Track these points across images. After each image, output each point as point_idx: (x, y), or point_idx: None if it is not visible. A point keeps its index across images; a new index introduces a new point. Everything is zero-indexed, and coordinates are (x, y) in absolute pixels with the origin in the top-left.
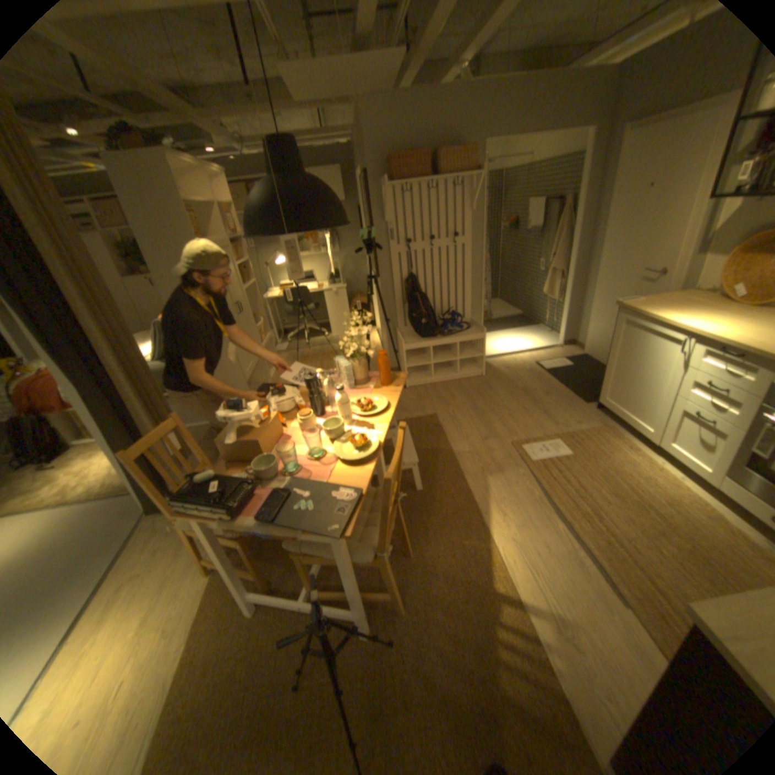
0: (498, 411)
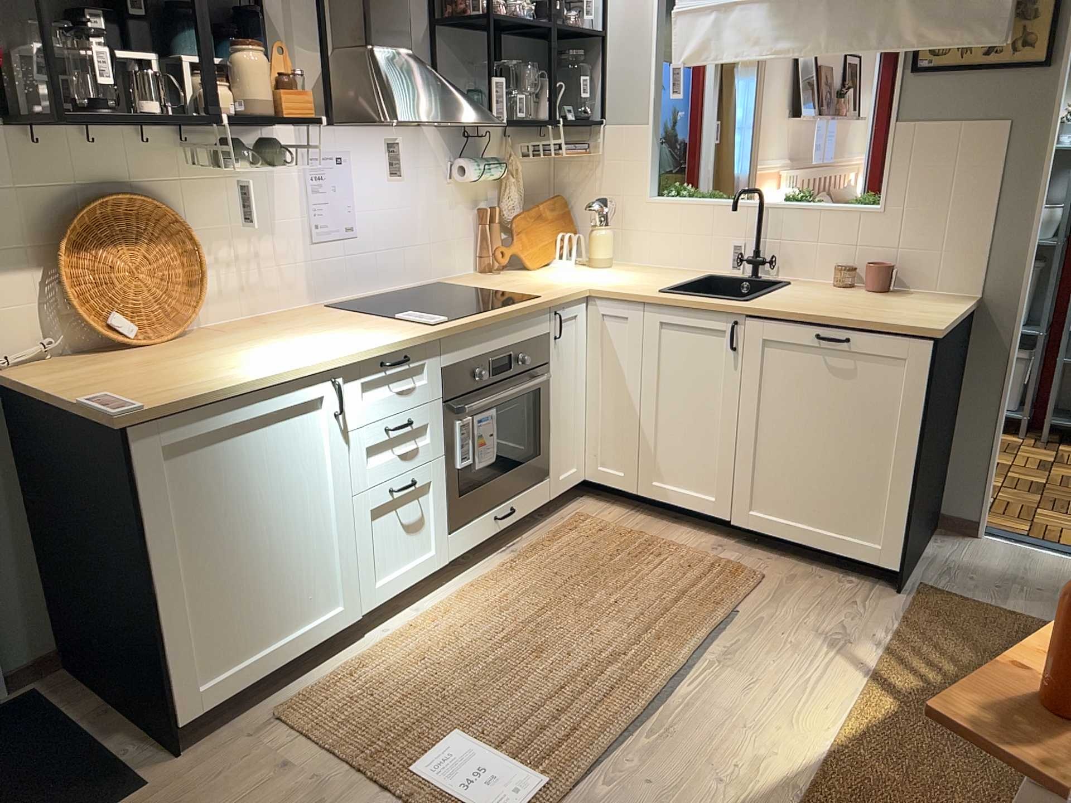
0: None
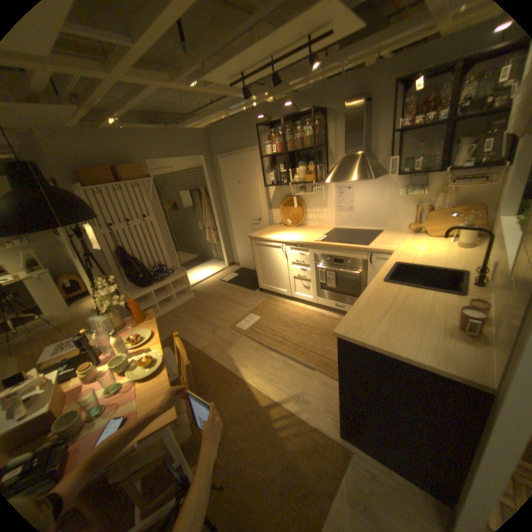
0: (213, 314)
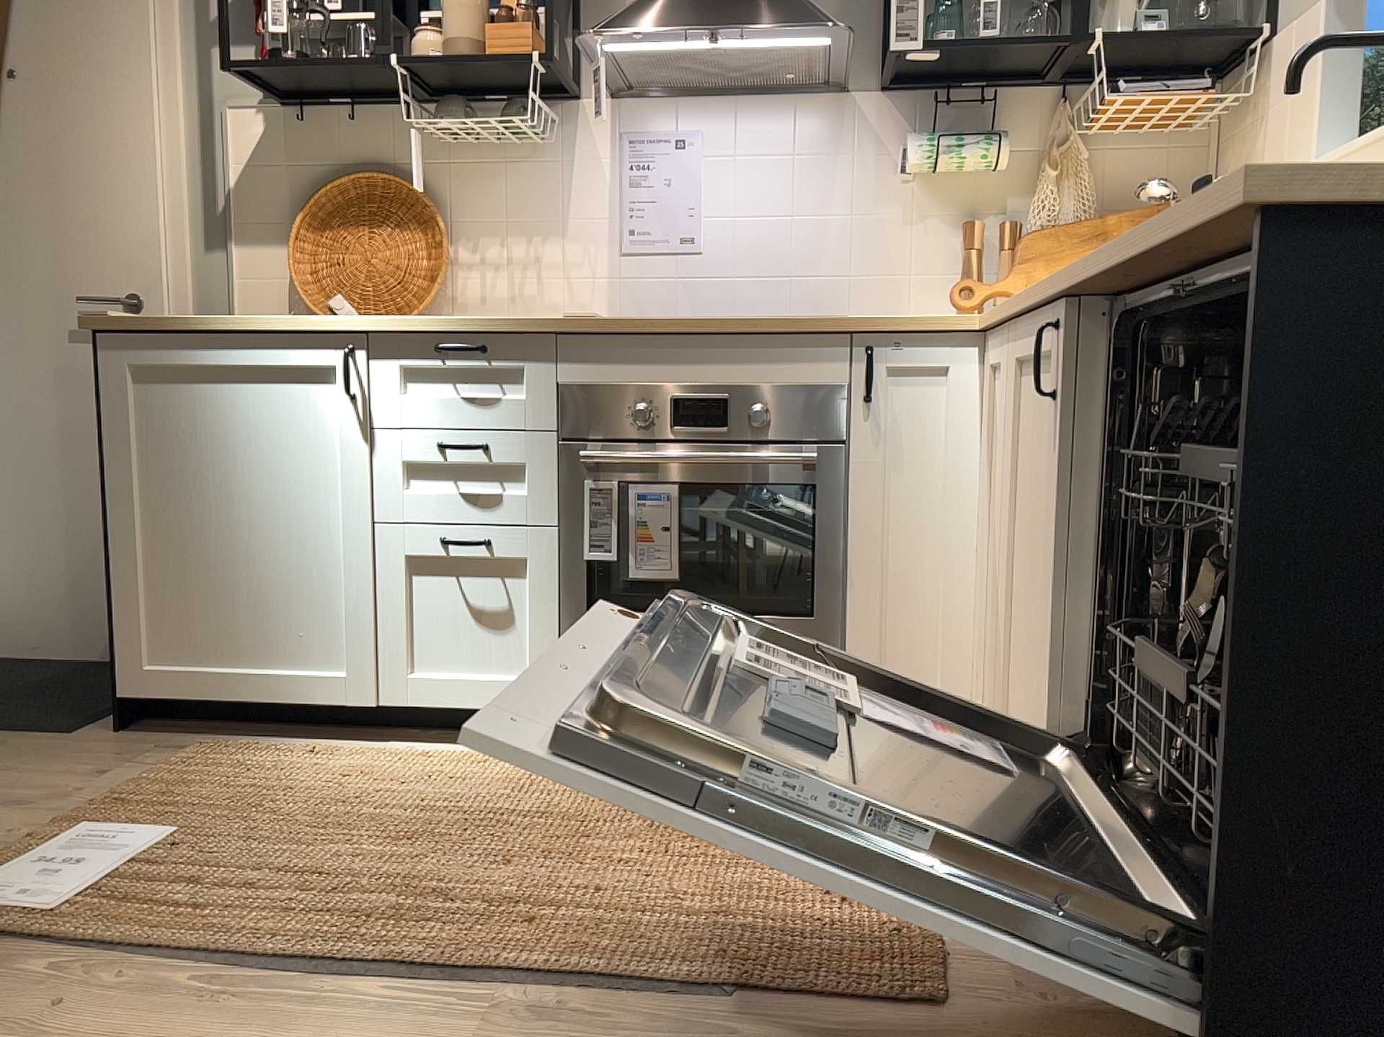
0: None
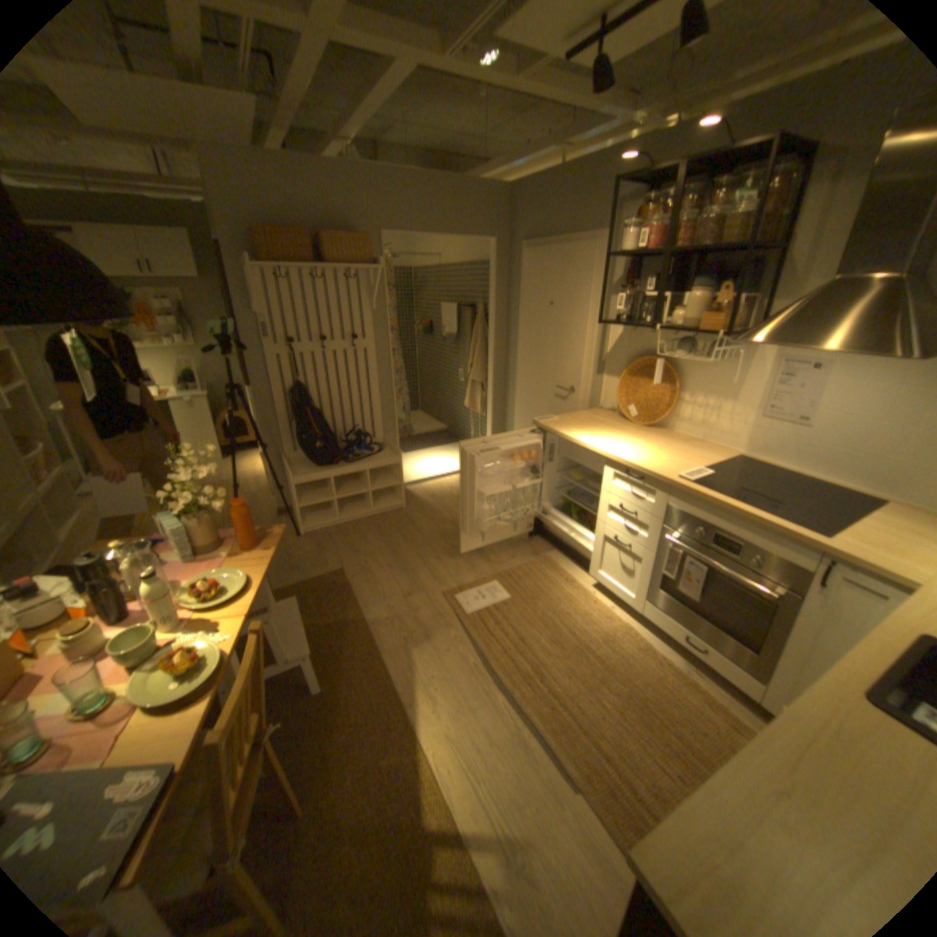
0: (423, 555)
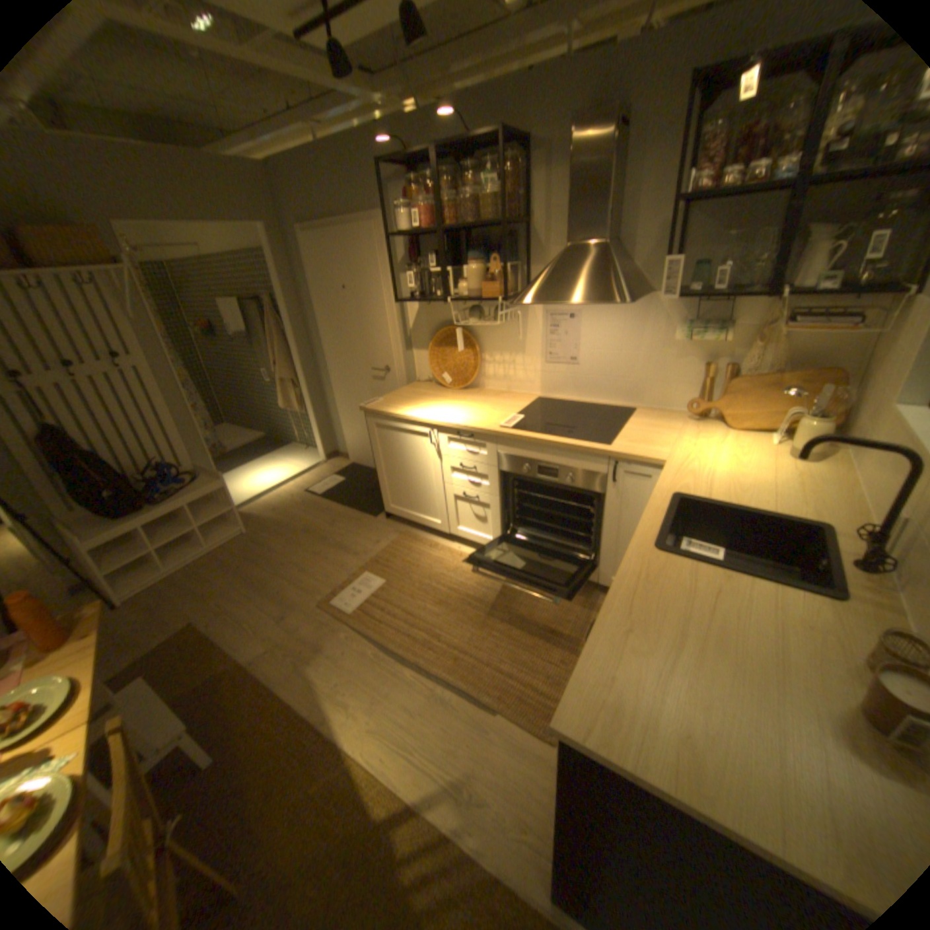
0: (283, 573)
